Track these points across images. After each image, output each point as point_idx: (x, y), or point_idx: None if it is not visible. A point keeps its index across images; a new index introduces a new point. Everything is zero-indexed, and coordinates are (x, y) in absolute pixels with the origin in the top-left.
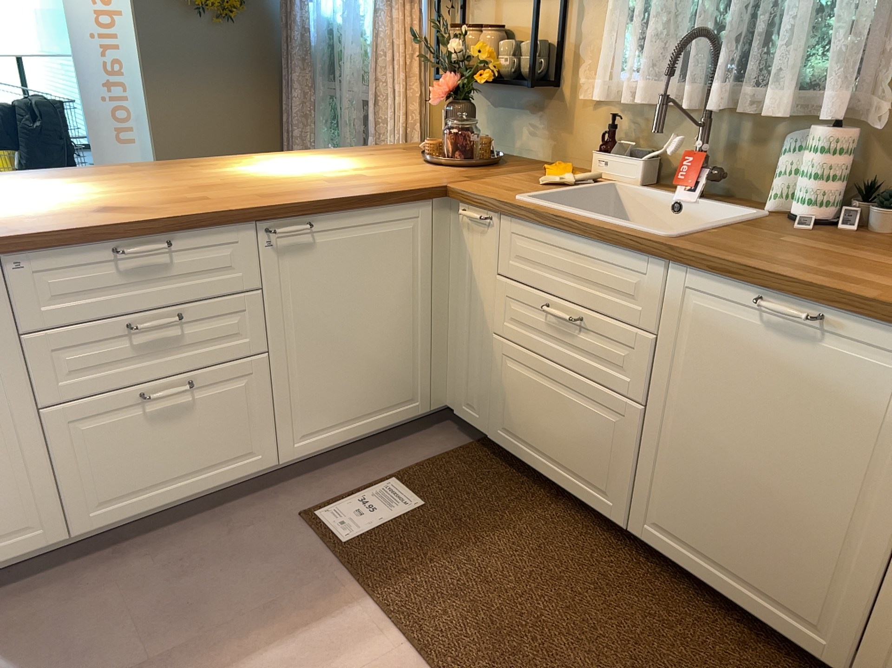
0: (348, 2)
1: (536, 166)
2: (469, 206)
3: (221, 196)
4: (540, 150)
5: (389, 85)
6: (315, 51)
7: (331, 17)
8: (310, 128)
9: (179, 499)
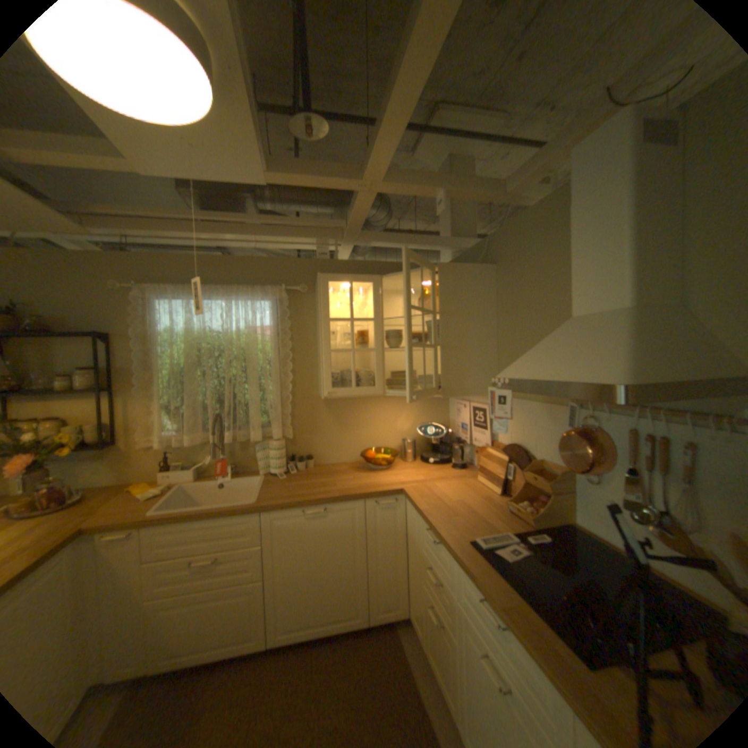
0: None
1: (112, 490)
2: (107, 533)
3: None
4: (105, 480)
5: None
6: None
7: None
8: None
9: None
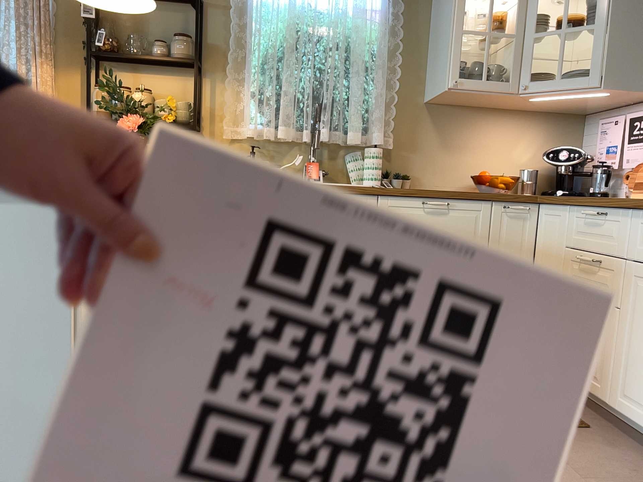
0: None
1: None
2: None
3: None
4: None
5: None
6: None
7: None
8: None
9: None
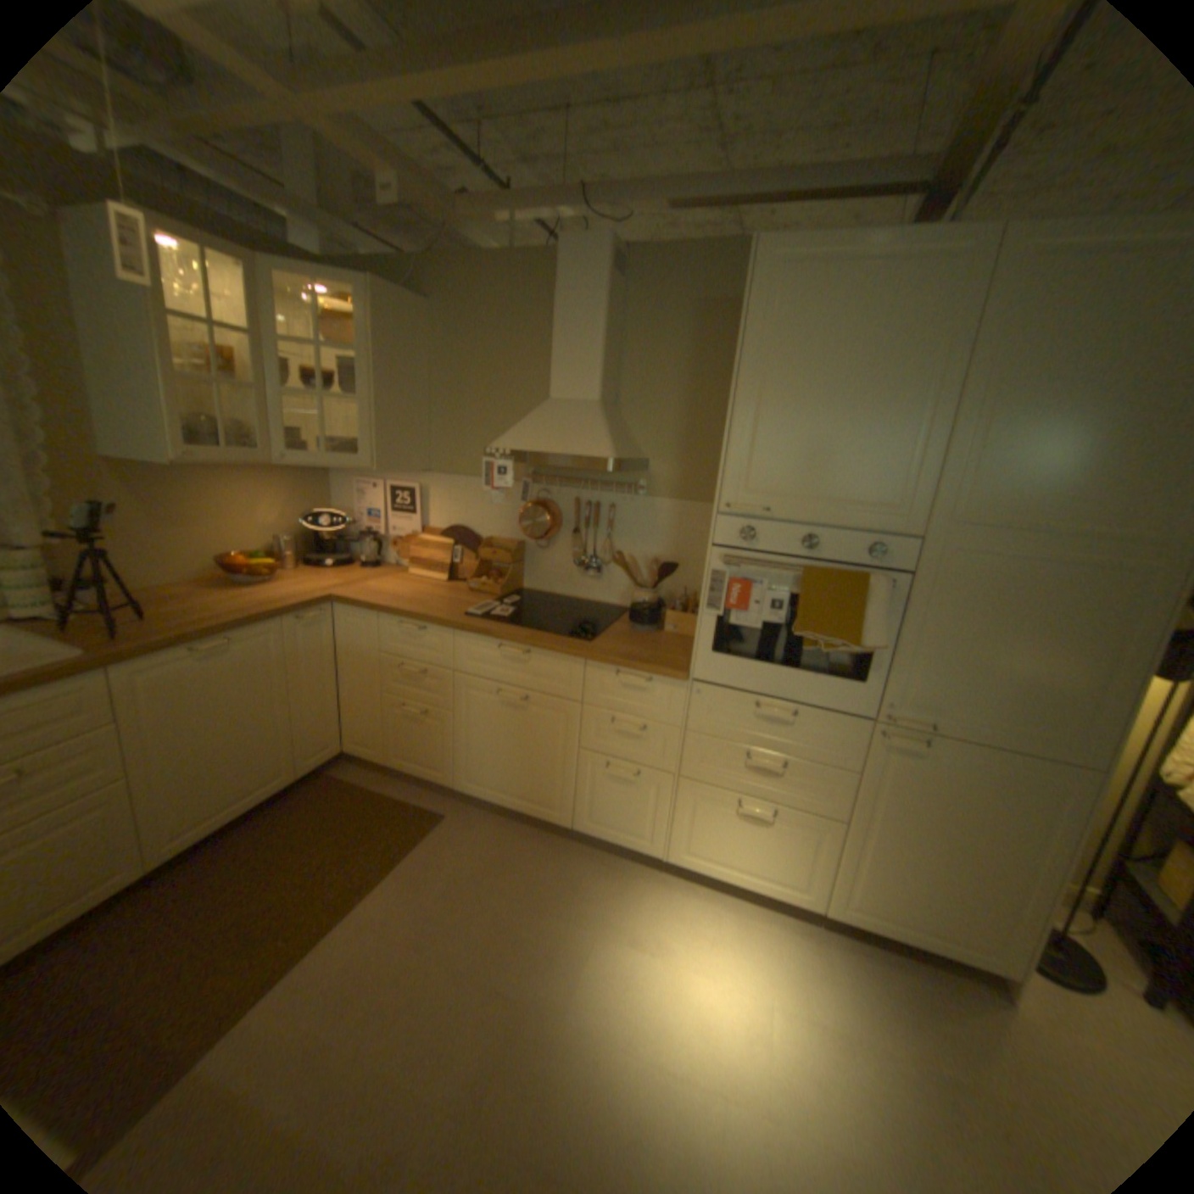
0: None
1: None
2: None
3: None
4: None
5: None
6: None
7: None
8: None
9: None
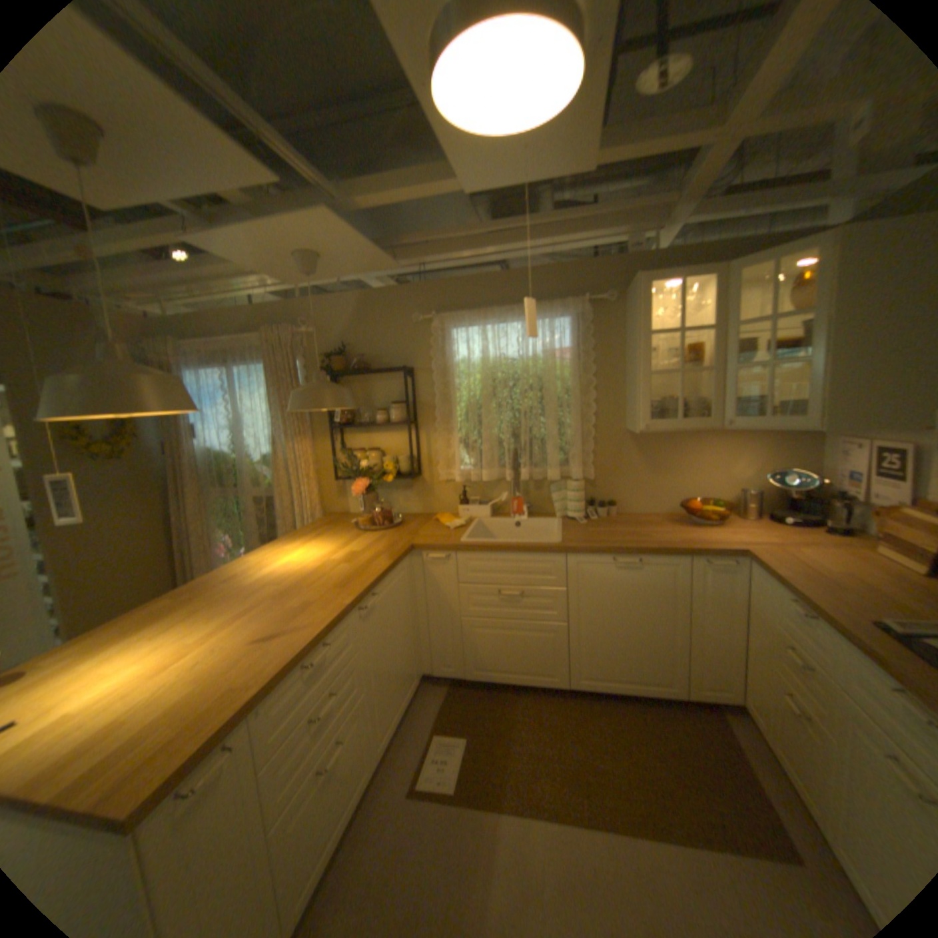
0: (228, 437)
1: (422, 518)
2: (431, 552)
3: (311, 598)
4: (414, 508)
5: (293, 487)
6: (198, 470)
7: (212, 447)
8: (200, 523)
9: (335, 847)
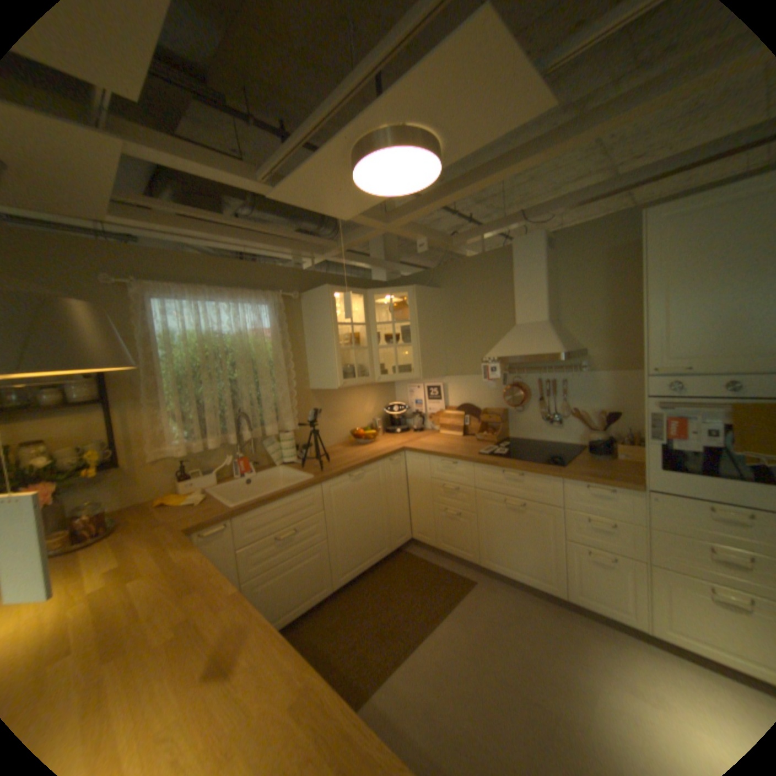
0: None
1: (129, 515)
2: (202, 533)
3: (170, 624)
4: (104, 510)
5: None
6: None
7: None
8: None
9: None
